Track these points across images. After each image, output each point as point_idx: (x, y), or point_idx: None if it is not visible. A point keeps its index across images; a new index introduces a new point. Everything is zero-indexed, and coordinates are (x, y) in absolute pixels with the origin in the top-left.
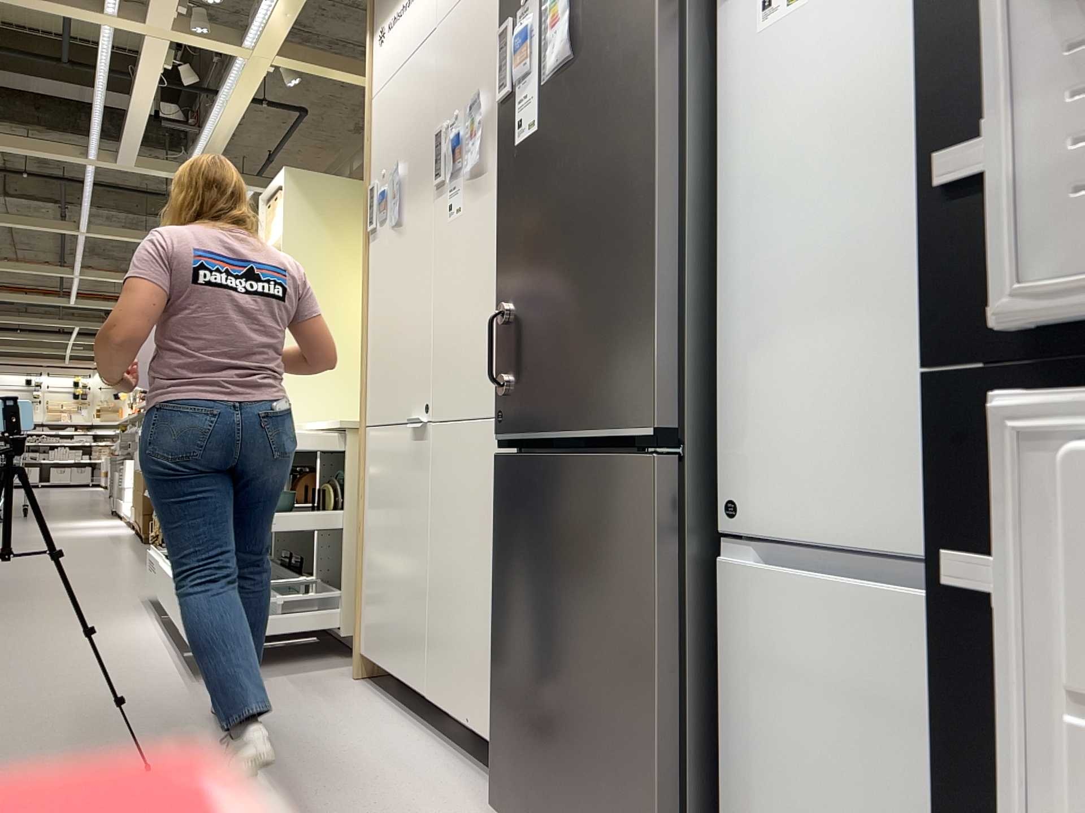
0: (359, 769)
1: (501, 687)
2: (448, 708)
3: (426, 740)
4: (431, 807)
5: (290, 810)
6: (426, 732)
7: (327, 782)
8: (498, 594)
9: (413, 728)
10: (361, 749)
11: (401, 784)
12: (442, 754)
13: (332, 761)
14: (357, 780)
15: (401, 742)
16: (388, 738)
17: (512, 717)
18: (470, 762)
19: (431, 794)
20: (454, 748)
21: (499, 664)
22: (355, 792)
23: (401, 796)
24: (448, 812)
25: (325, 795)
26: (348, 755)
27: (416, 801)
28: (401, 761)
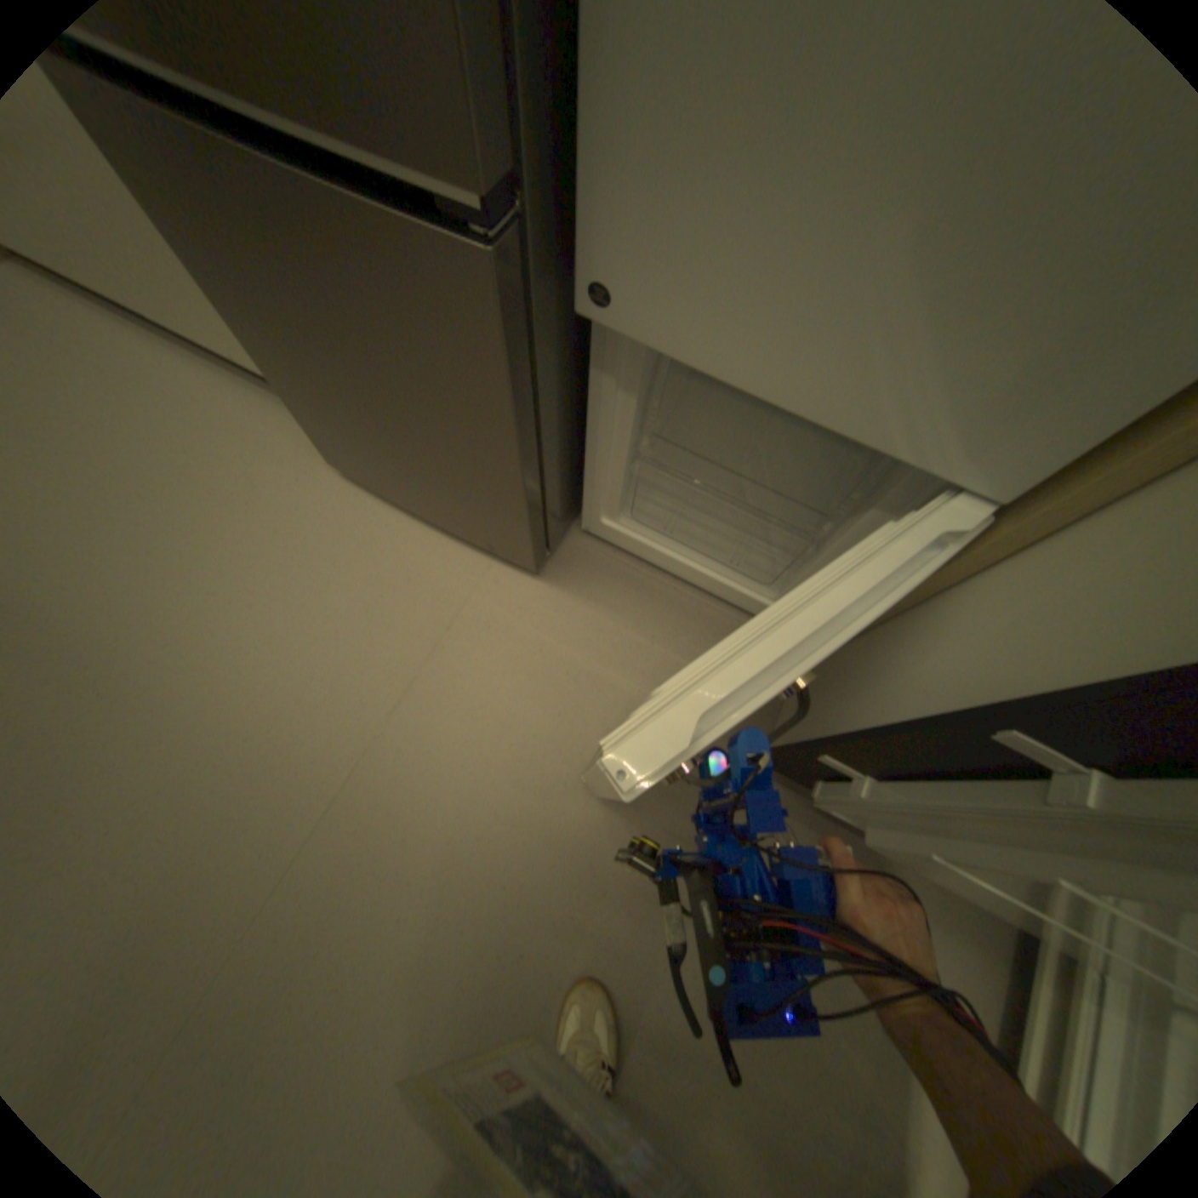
0: (149, 438)
1: (282, 385)
2: (188, 335)
3: (183, 361)
4: (264, 465)
5: (132, 528)
6: (170, 345)
7: (134, 472)
8: (216, 298)
9: (151, 343)
10: (123, 402)
11: (209, 443)
12: (215, 379)
13: (108, 434)
14: (162, 456)
15: (157, 374)
16: (138, 372)
17: (314, 410)
18: (253, 382)
19: (250, 447)
20: (221, 364)
21: (268, 368)
22: (175, 475)
23: (223, 462)
24: (284, 467)
25: (147, 491)
26: (116, 418)
27: (244, 463)
28: (183, 408)
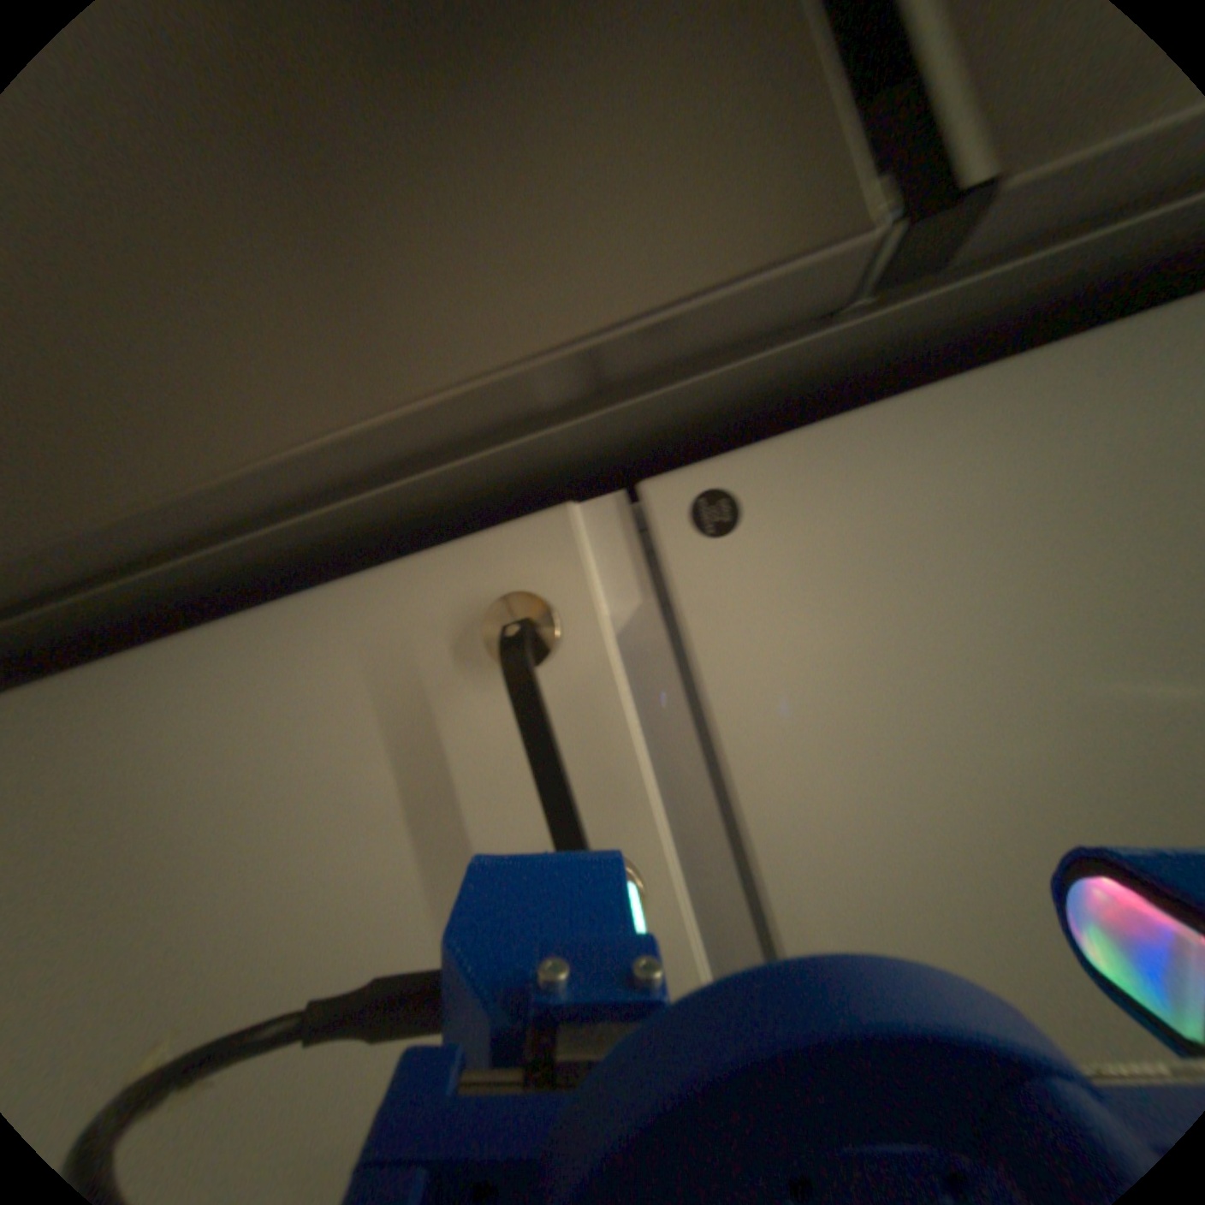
0: None
1: None
2: None
3: None
4: None
5: None
6: None
7: None
8: None
9: None
10: None
11: None
12: None
13: None
14: None
15: None
16: None
17: None
18: None
19: None
20: None
21: None
22: None
23: None
24: None
25: None
26: None
27: None
28: None
